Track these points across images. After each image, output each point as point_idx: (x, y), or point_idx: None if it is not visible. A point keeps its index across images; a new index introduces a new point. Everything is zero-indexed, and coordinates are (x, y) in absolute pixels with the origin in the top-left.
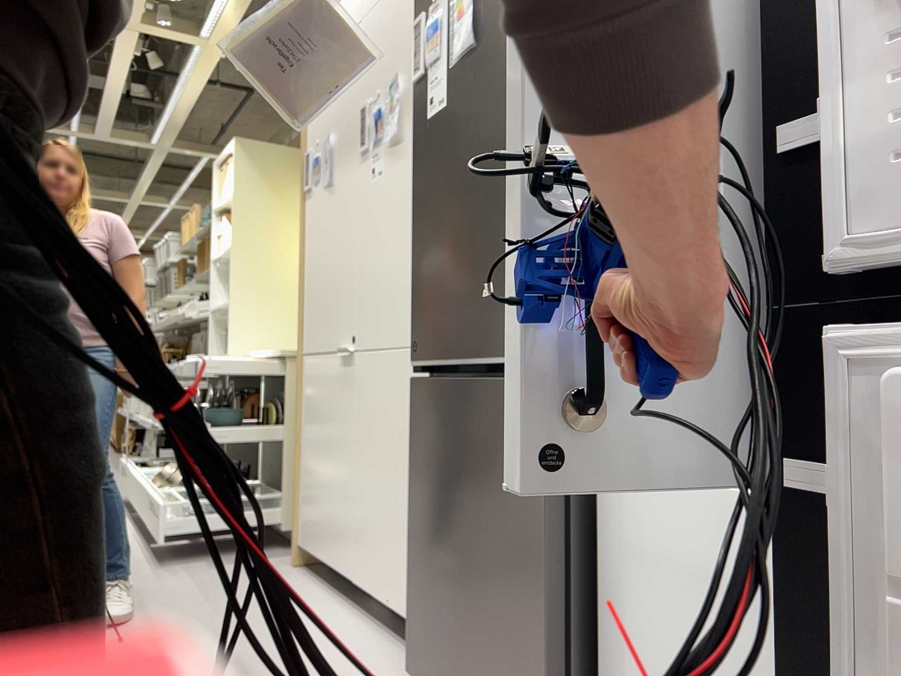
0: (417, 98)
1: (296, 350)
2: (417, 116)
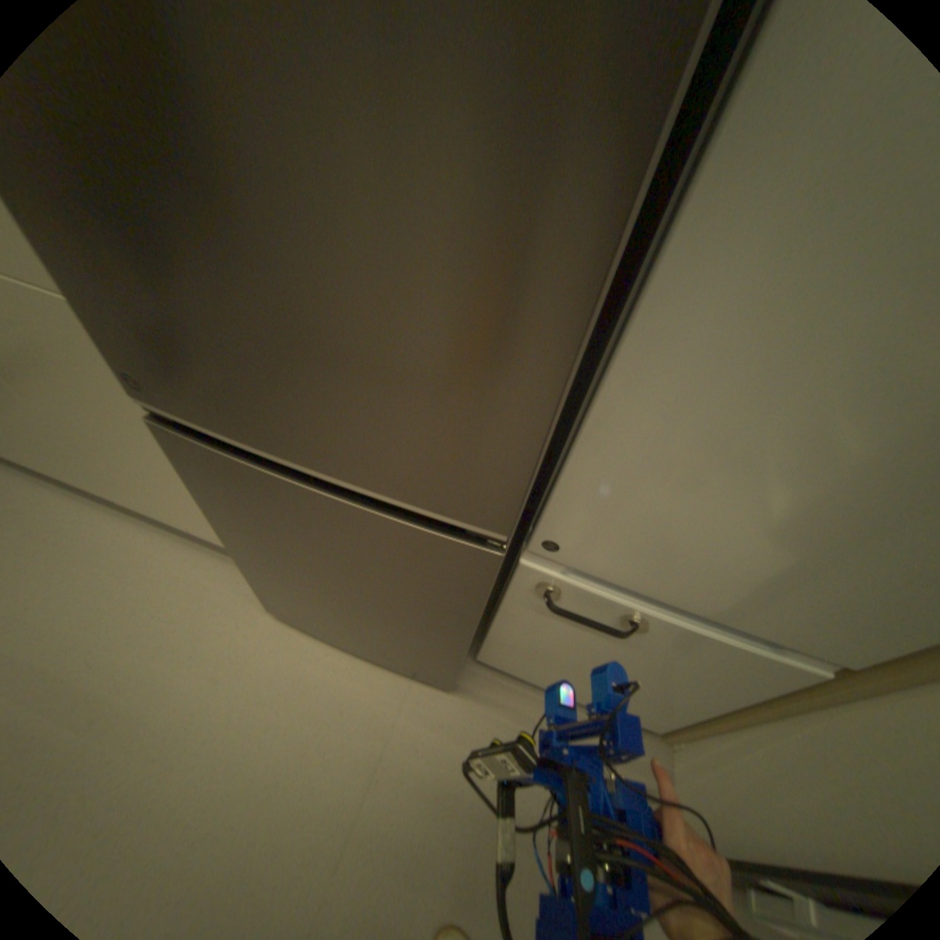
0: None
1: None
2: None
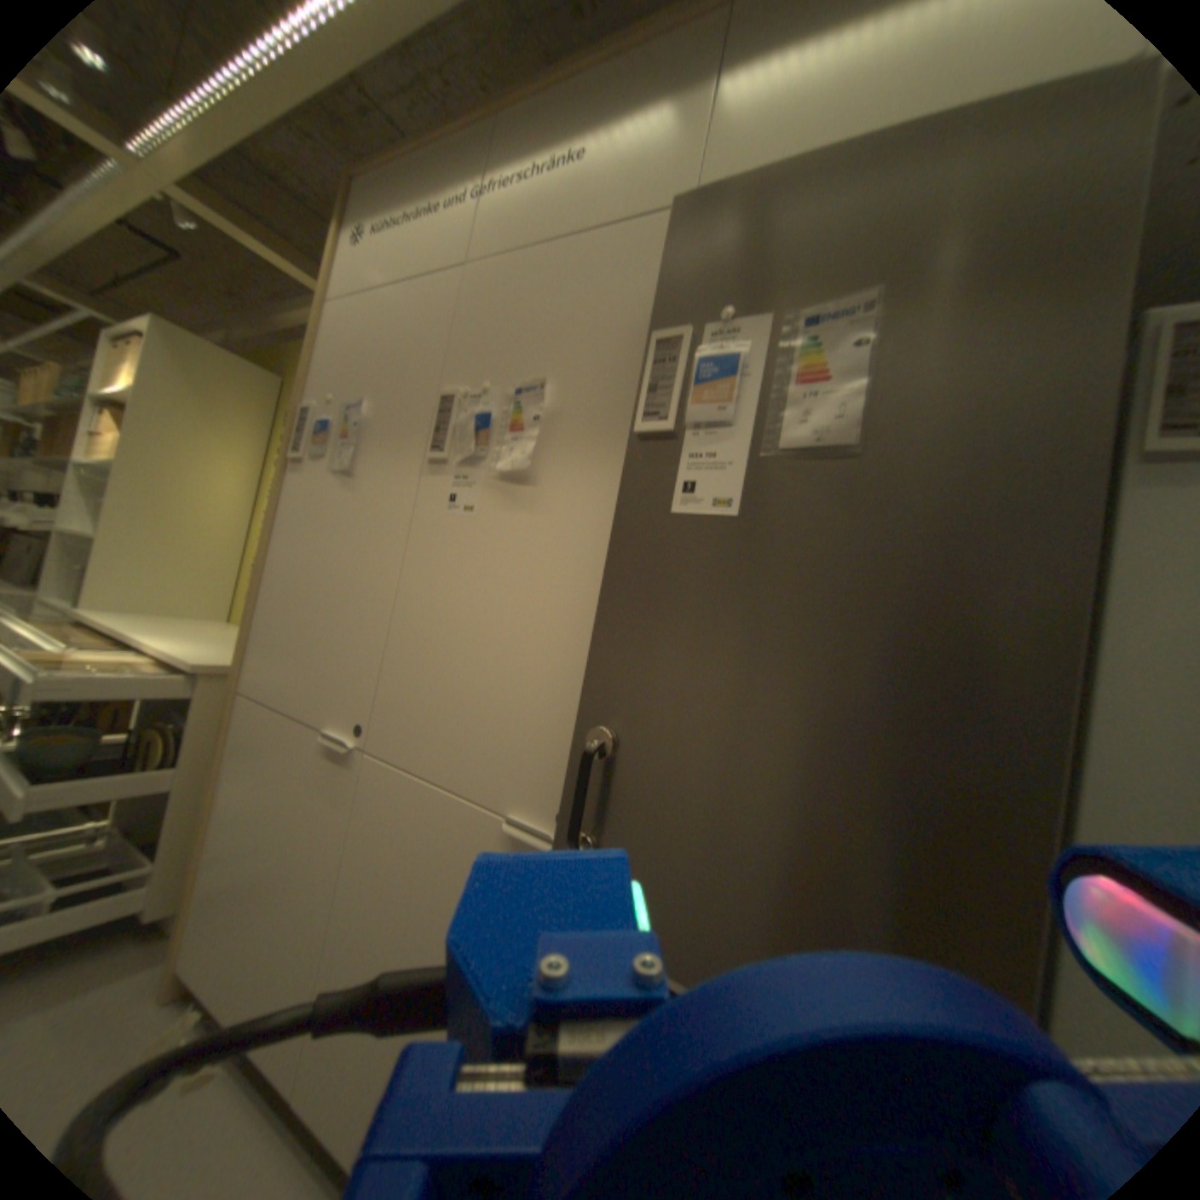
0: (643, 462)
1: (221, 663)
2: (637, 493)
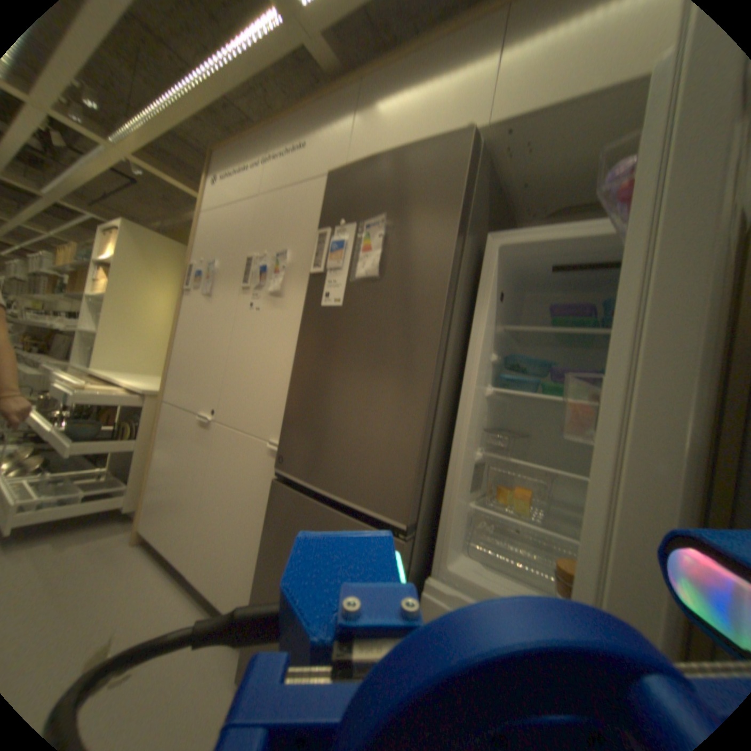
0: (312, 284)
1: (155, 389)
2: (309, 297)
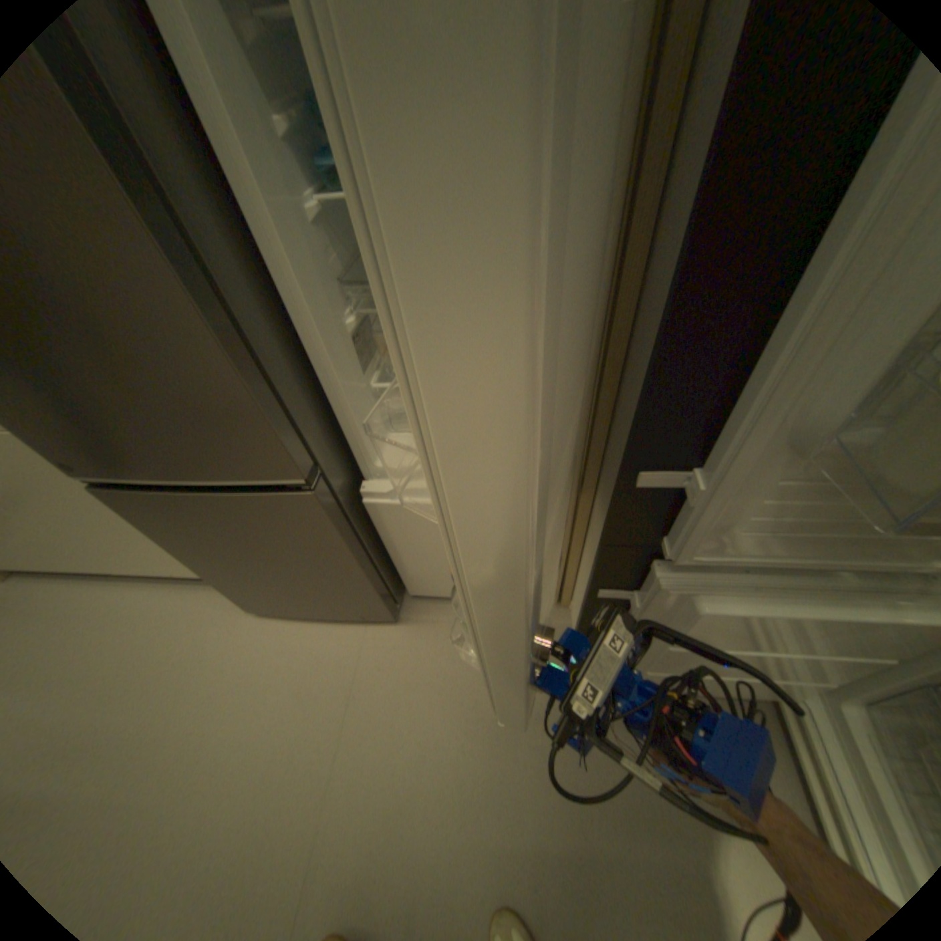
0: None
1: None
2: None
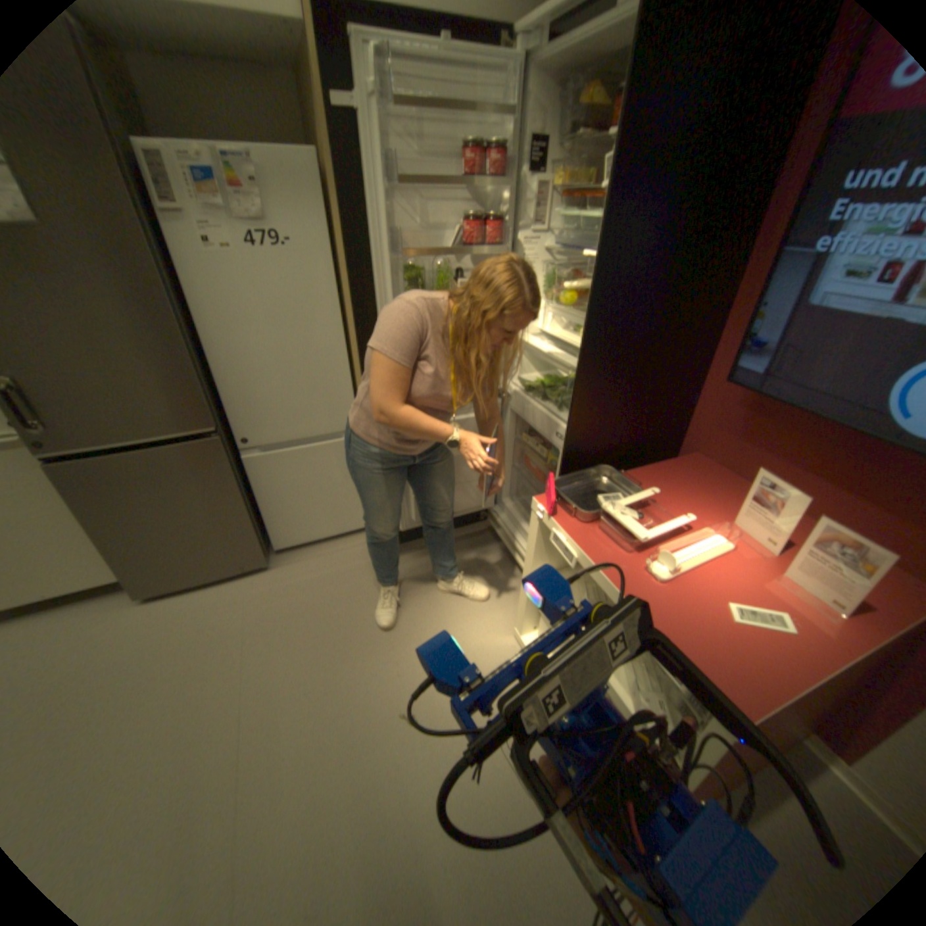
0: None
1: None
2: None
